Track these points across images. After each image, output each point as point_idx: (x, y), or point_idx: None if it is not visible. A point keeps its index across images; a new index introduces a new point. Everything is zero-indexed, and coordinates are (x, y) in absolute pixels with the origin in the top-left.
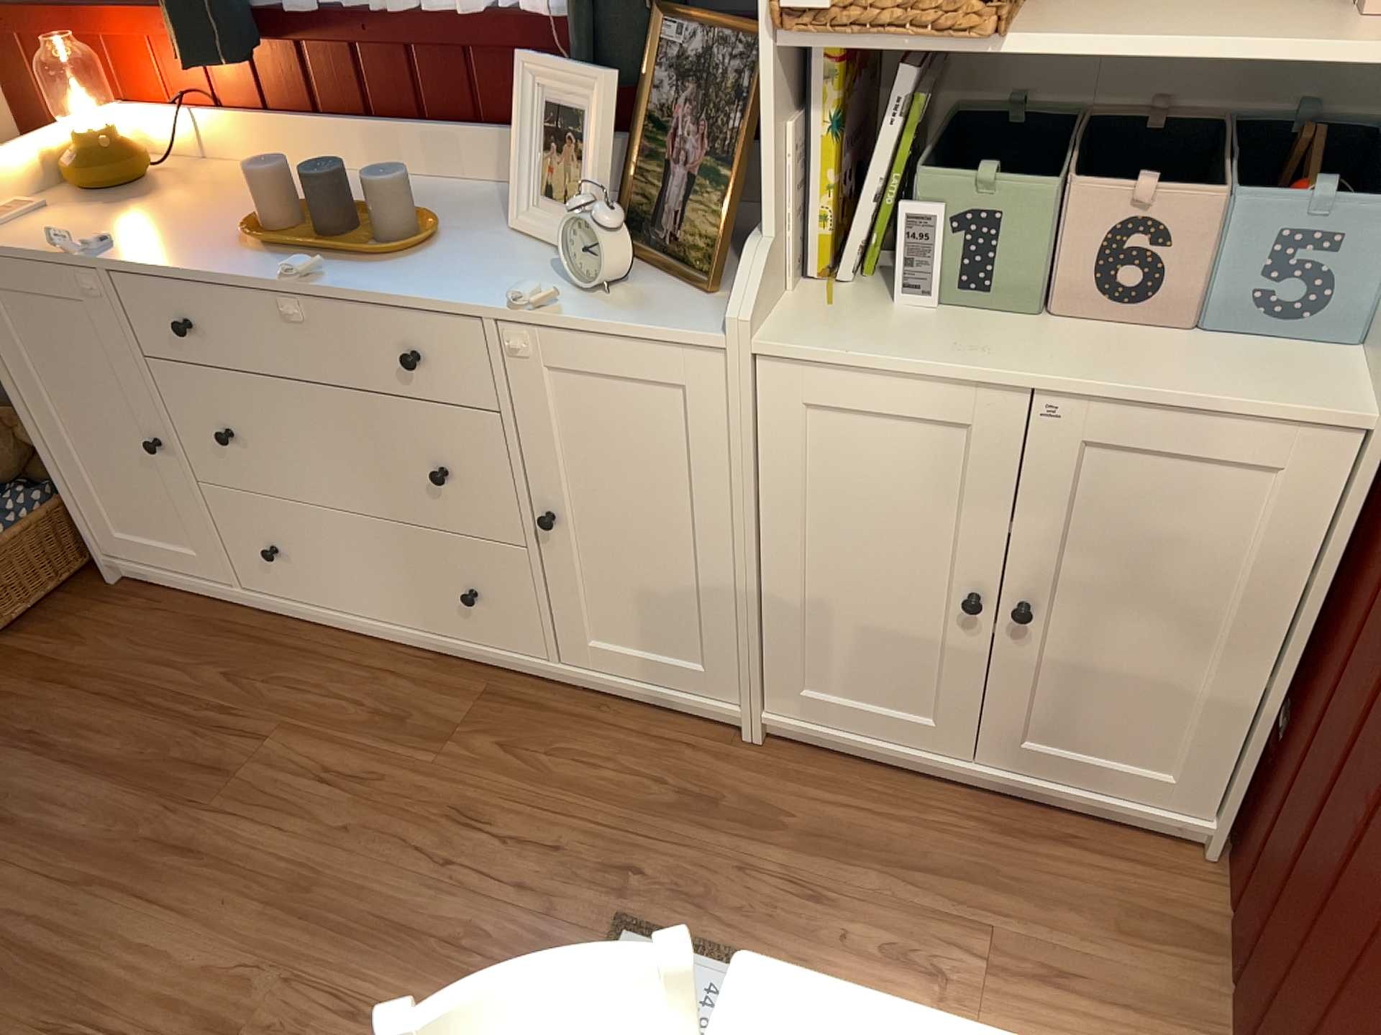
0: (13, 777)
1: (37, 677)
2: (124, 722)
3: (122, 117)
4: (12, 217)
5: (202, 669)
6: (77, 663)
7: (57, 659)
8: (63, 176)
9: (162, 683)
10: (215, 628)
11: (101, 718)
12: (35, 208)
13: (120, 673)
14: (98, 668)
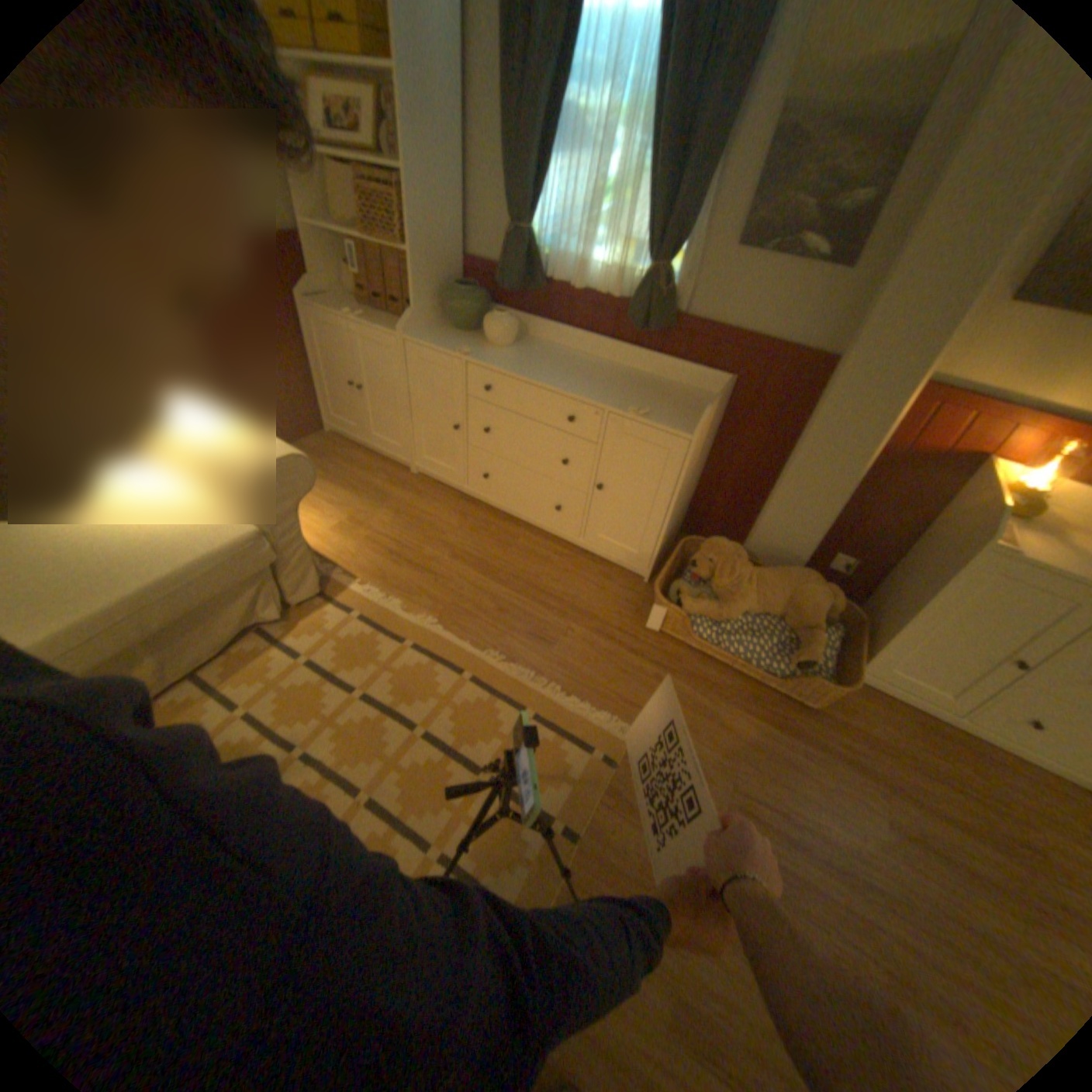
0: (915, 822)
1: (865, 746)
2: (945, 796)
3: (1000, 468)
4: (1015, 536)
5: (956, 765)
6: (880, 741)
7: (865, 734)
8: (1012, 509)
9: (942, 770)
10: (937, 735)
11: (928, 788)
12: (1013, 529)
13: (910, 755)
14: (895, 748)
